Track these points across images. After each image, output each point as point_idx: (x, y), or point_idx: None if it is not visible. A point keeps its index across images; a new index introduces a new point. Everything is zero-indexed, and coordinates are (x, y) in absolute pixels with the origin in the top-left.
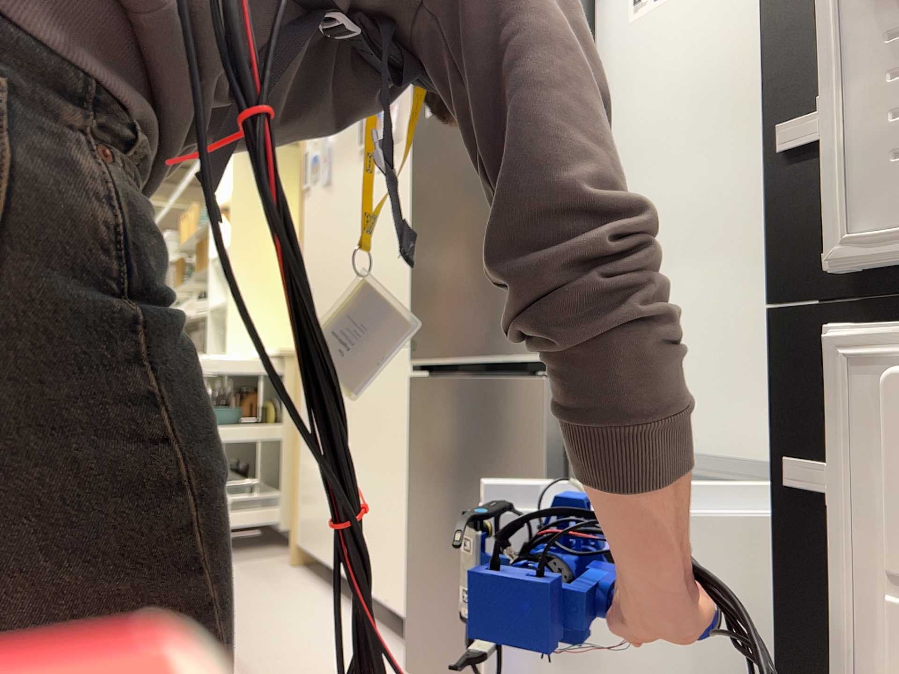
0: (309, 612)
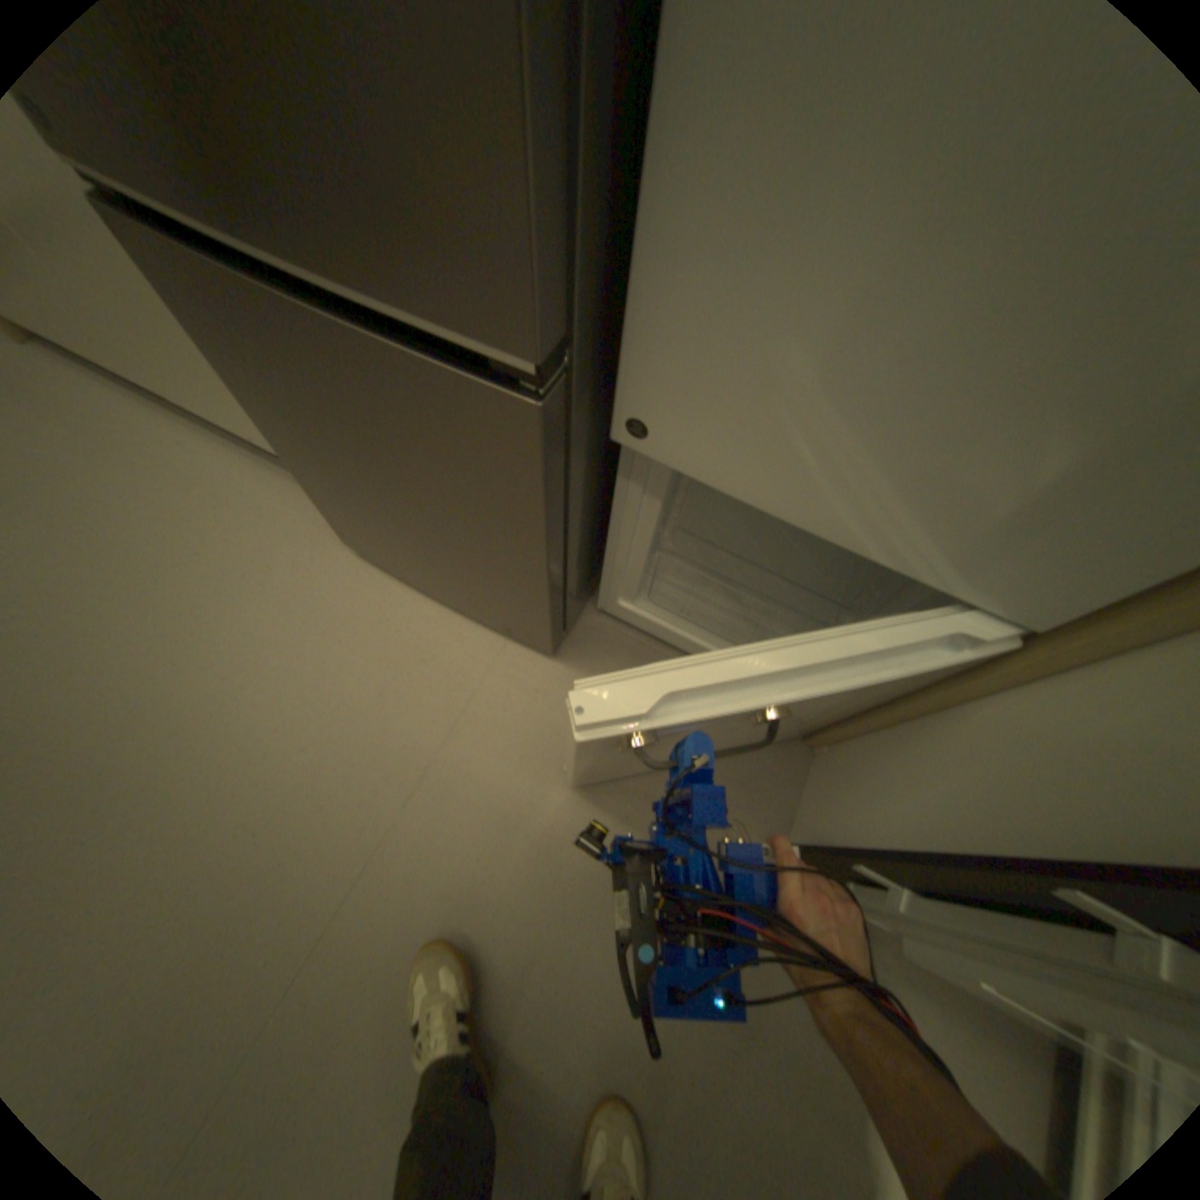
0: (136, 448)
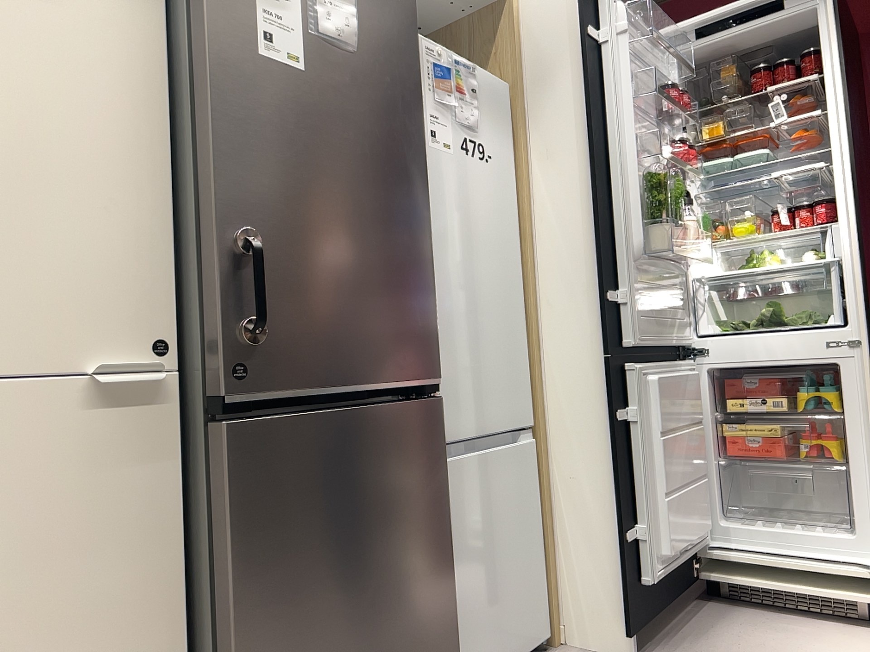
0: None
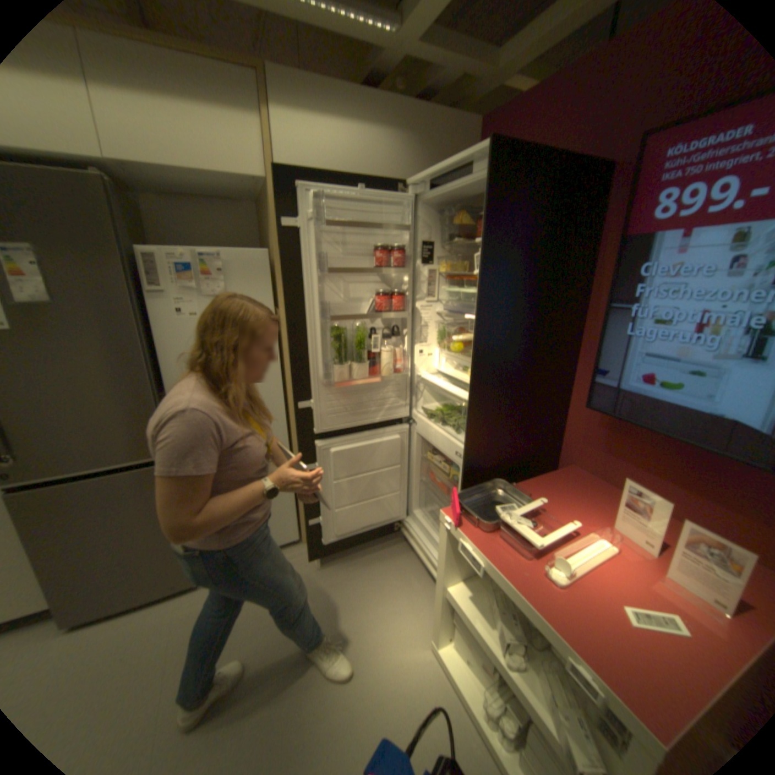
0: None
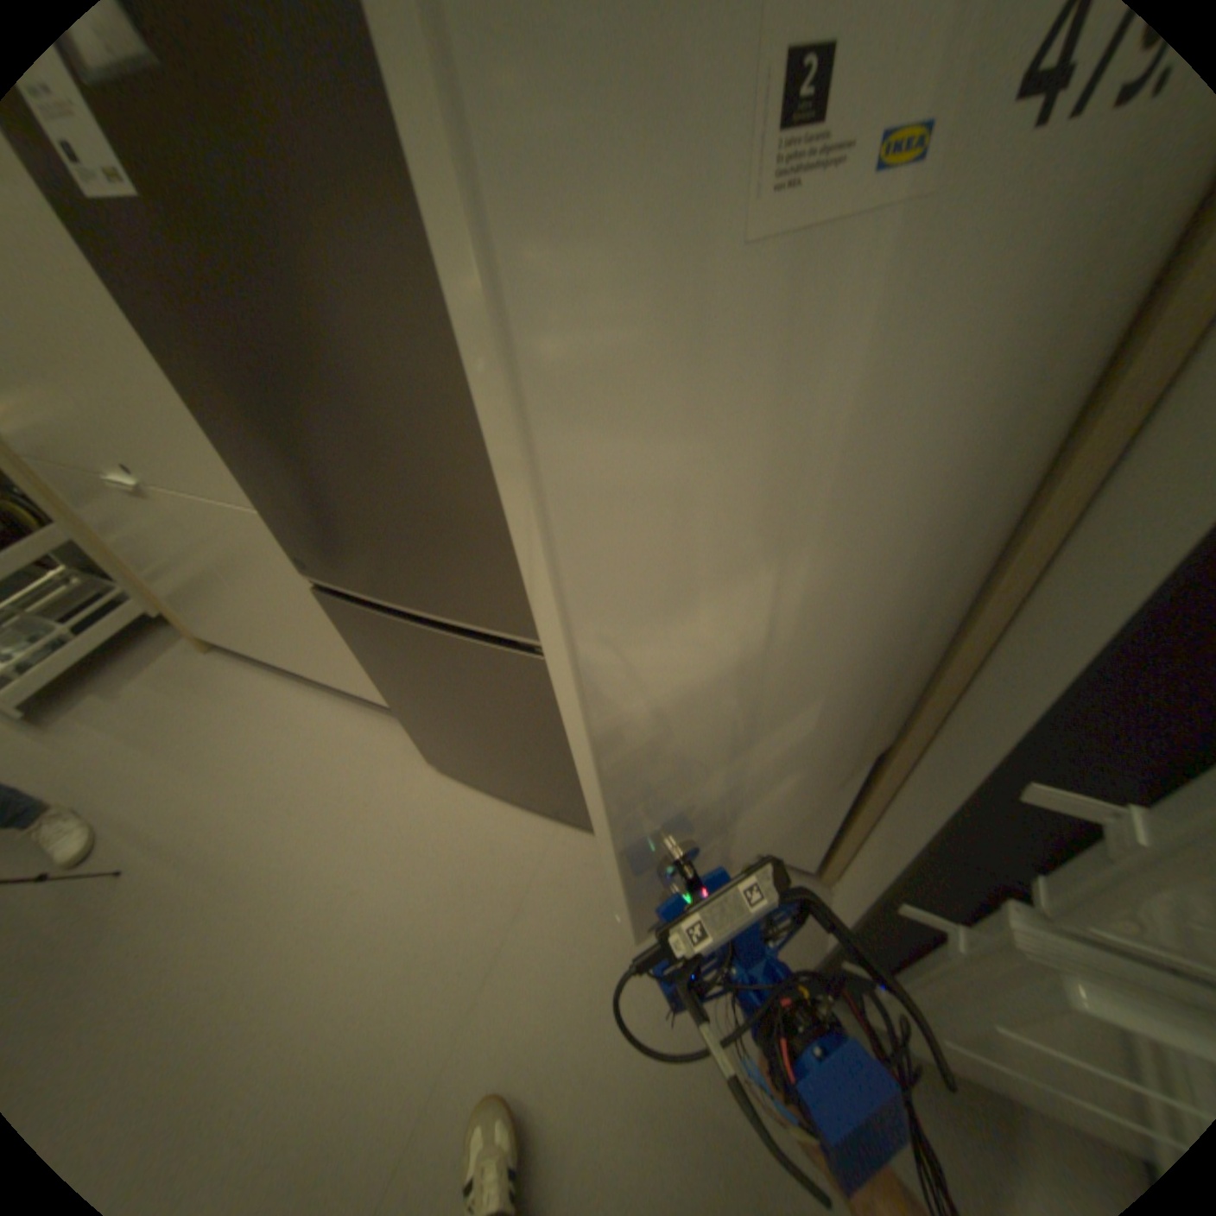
0: (276, 715)
